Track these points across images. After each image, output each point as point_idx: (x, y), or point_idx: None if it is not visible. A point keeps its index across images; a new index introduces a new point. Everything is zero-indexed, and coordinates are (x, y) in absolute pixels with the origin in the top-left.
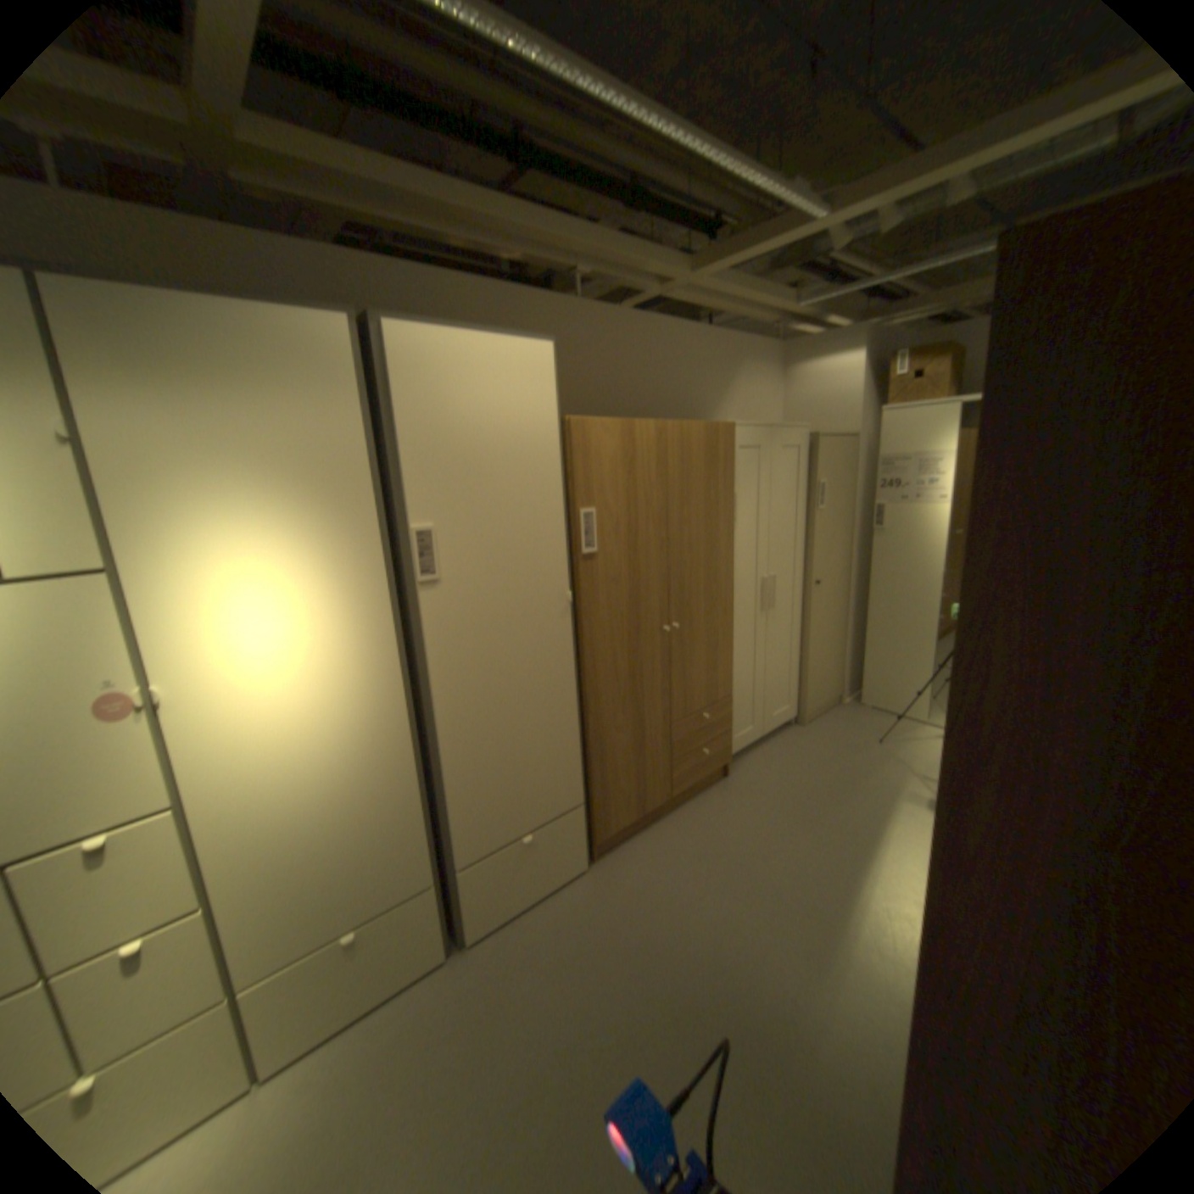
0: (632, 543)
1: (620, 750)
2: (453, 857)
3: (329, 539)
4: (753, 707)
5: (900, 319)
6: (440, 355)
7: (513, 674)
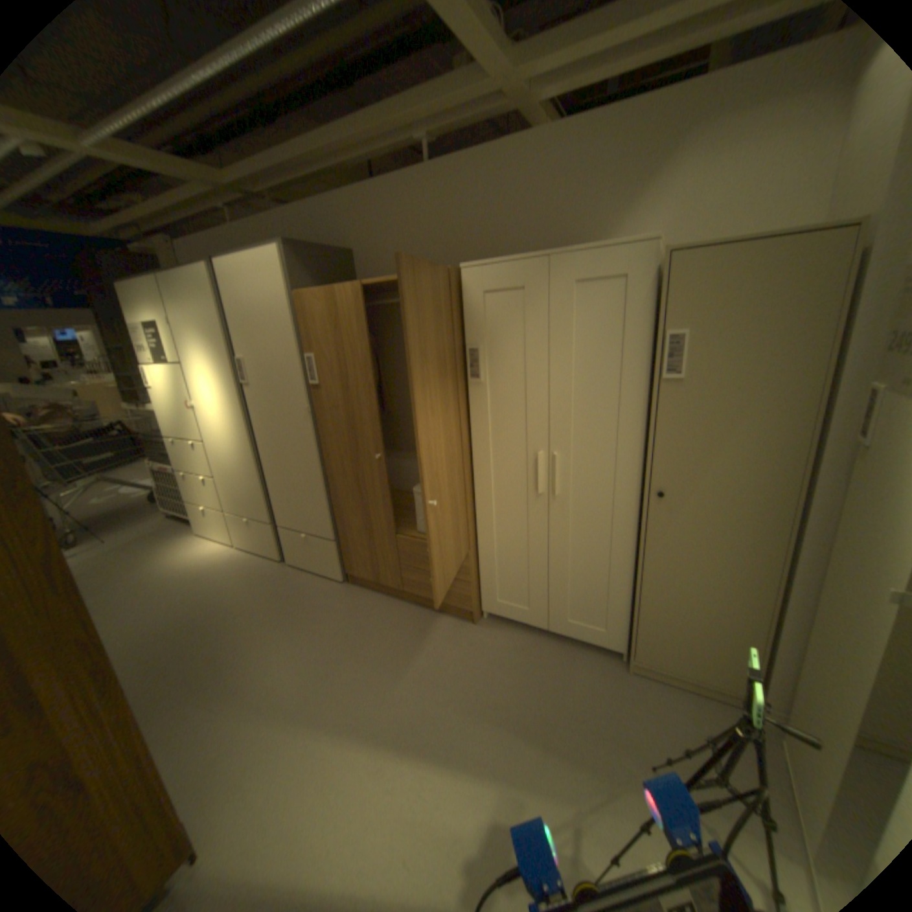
0: (346, 381)
1: (355, 524)
2: (276, 518)
3: (216, 359)
4: (531, 588)
5: None
6: (231, 269)
7: (286, 443)
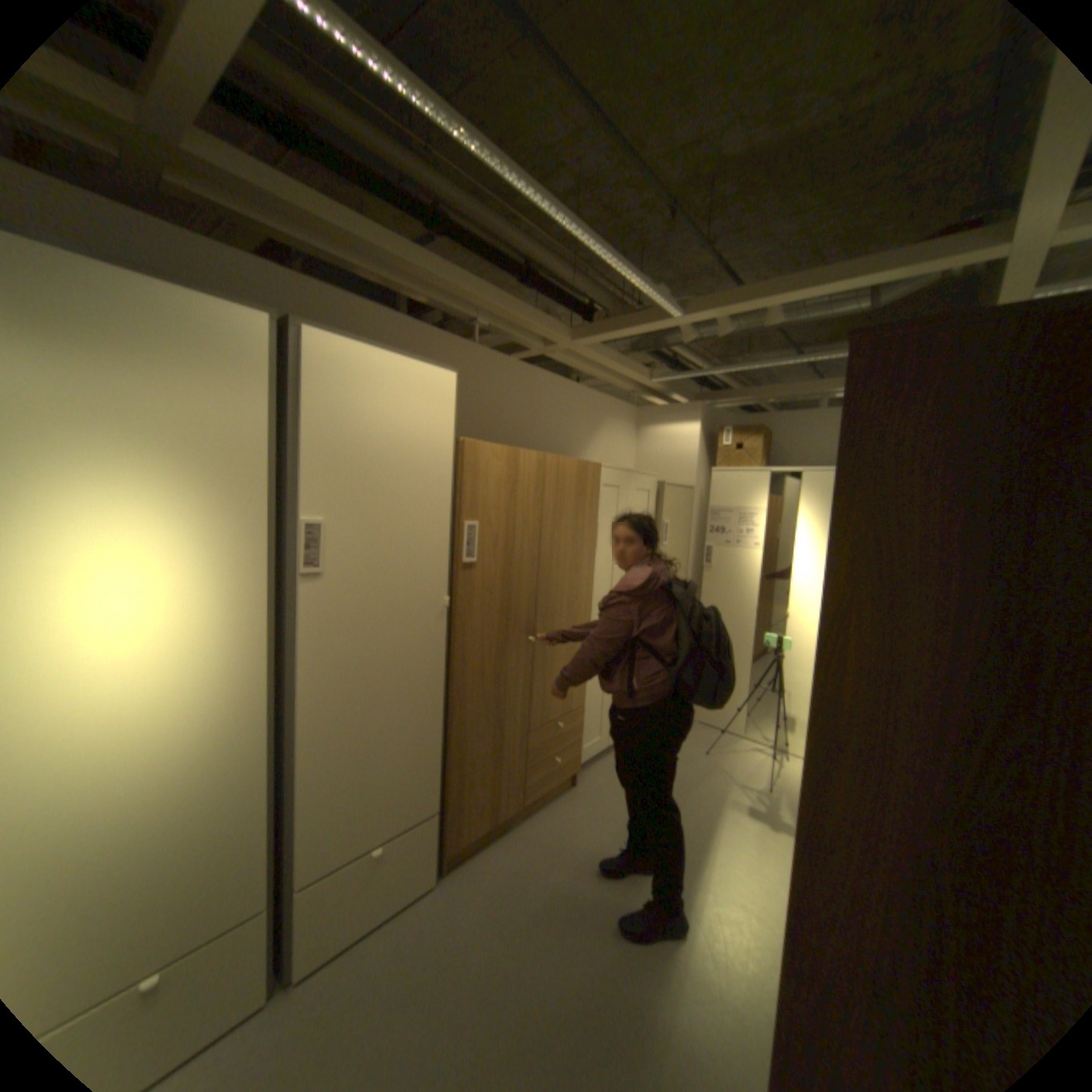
0: (509, 556)
1: (479, 755)
2: (293, 873)
3: (212, 519)
4: (601, 717)
5: (726, 403)
6: (353, 364)
7: (384, 673)
